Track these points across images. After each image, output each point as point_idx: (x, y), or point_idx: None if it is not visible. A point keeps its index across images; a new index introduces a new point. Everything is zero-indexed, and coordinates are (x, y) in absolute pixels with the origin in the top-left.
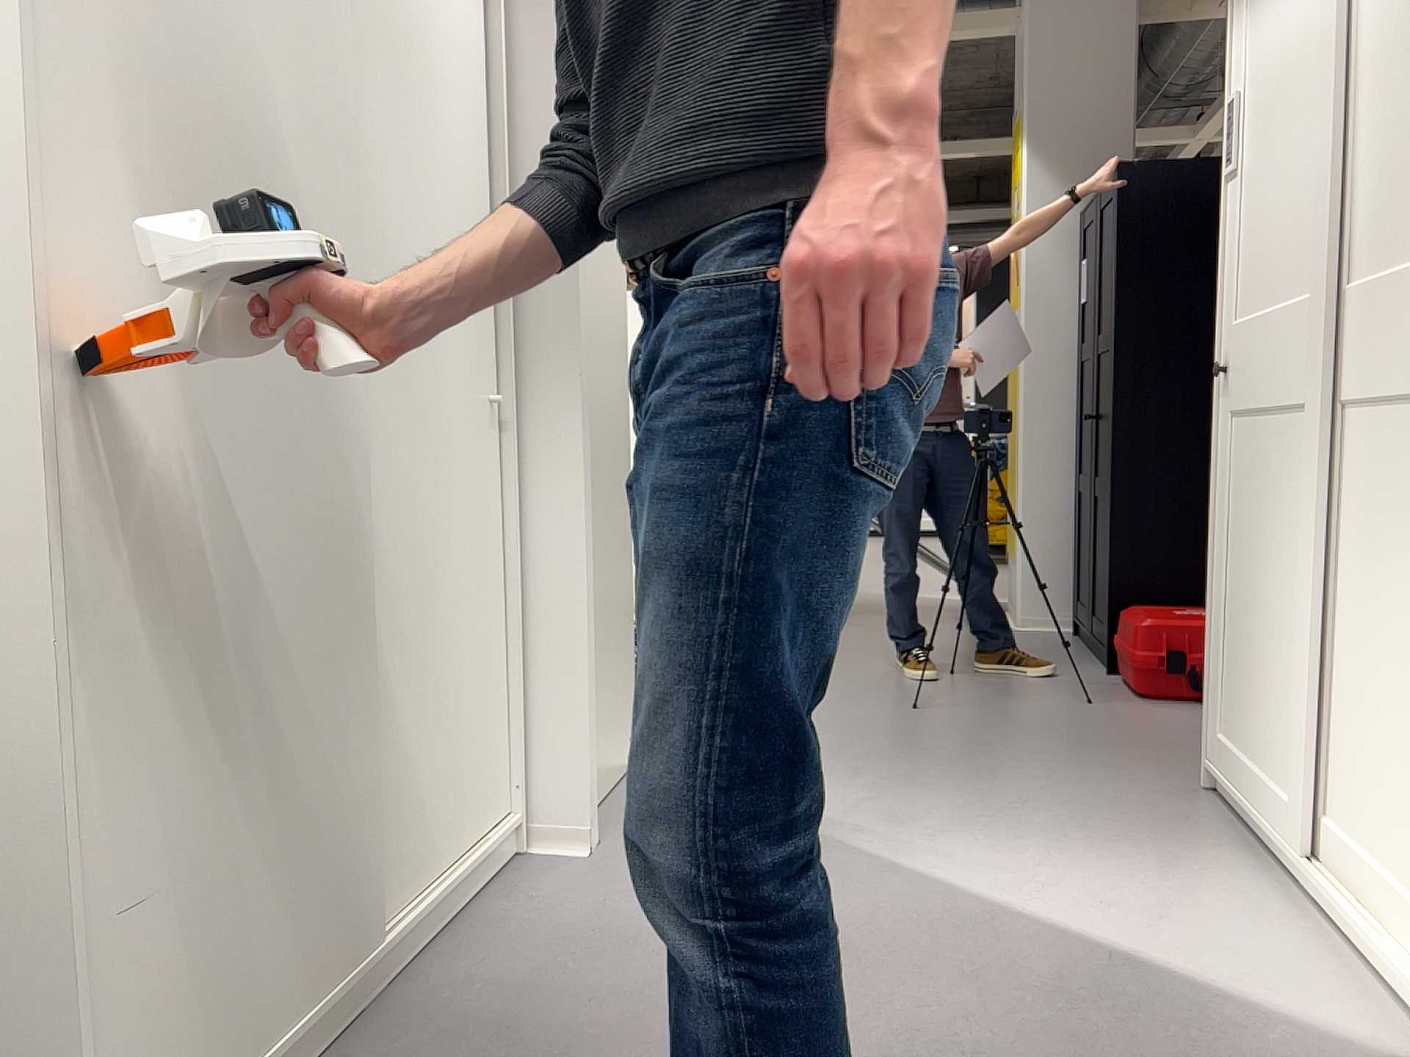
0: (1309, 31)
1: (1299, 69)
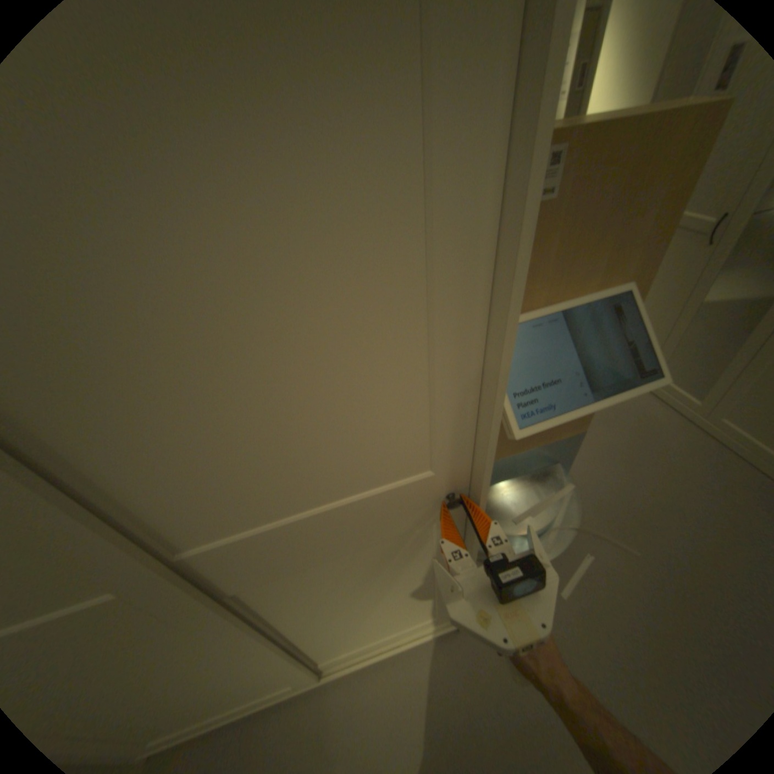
0: None
1: None
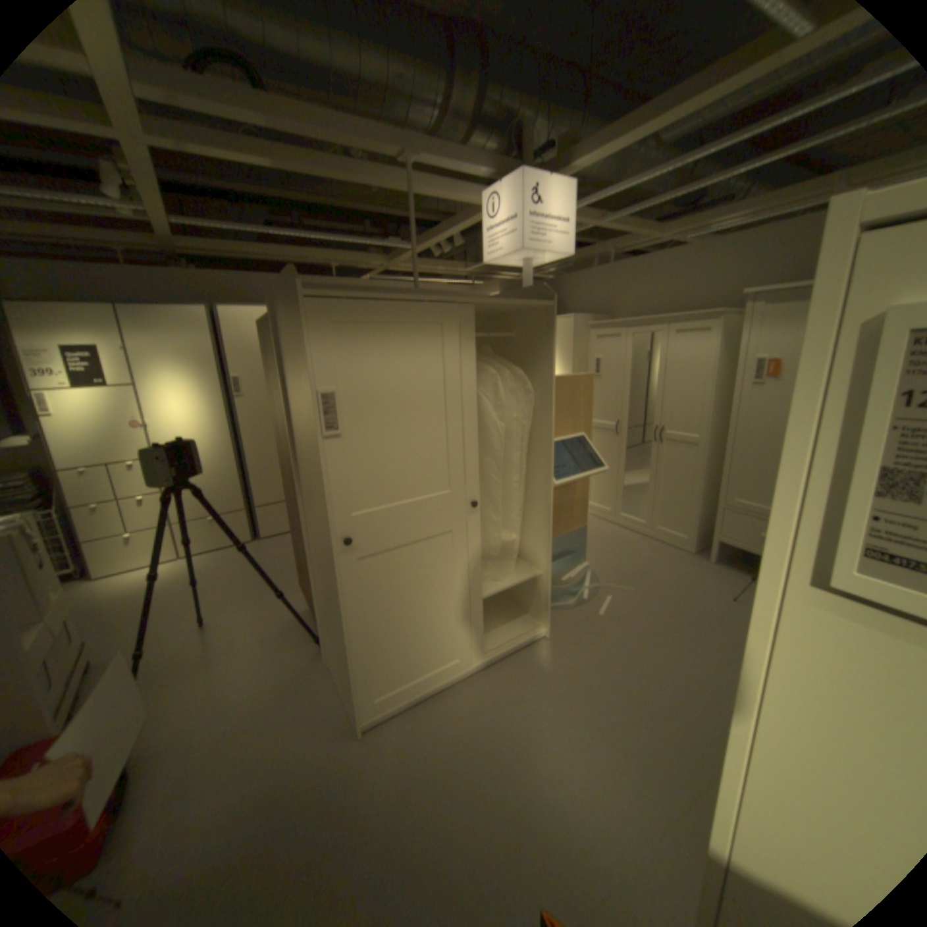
0: (437, 386)
1: (429, 399)
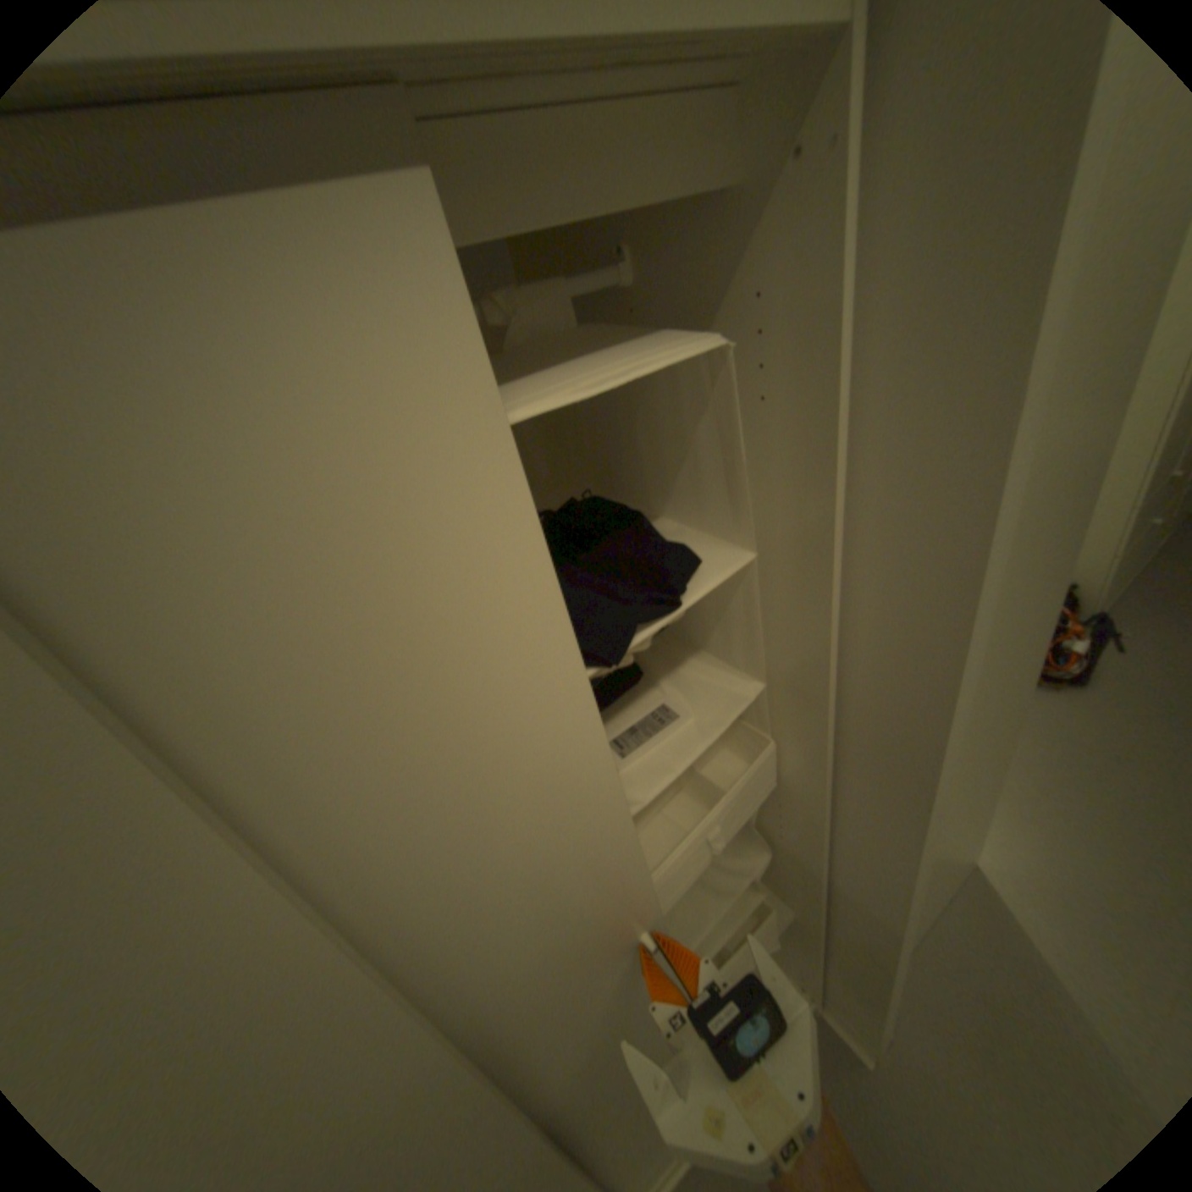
0: None
1: None
